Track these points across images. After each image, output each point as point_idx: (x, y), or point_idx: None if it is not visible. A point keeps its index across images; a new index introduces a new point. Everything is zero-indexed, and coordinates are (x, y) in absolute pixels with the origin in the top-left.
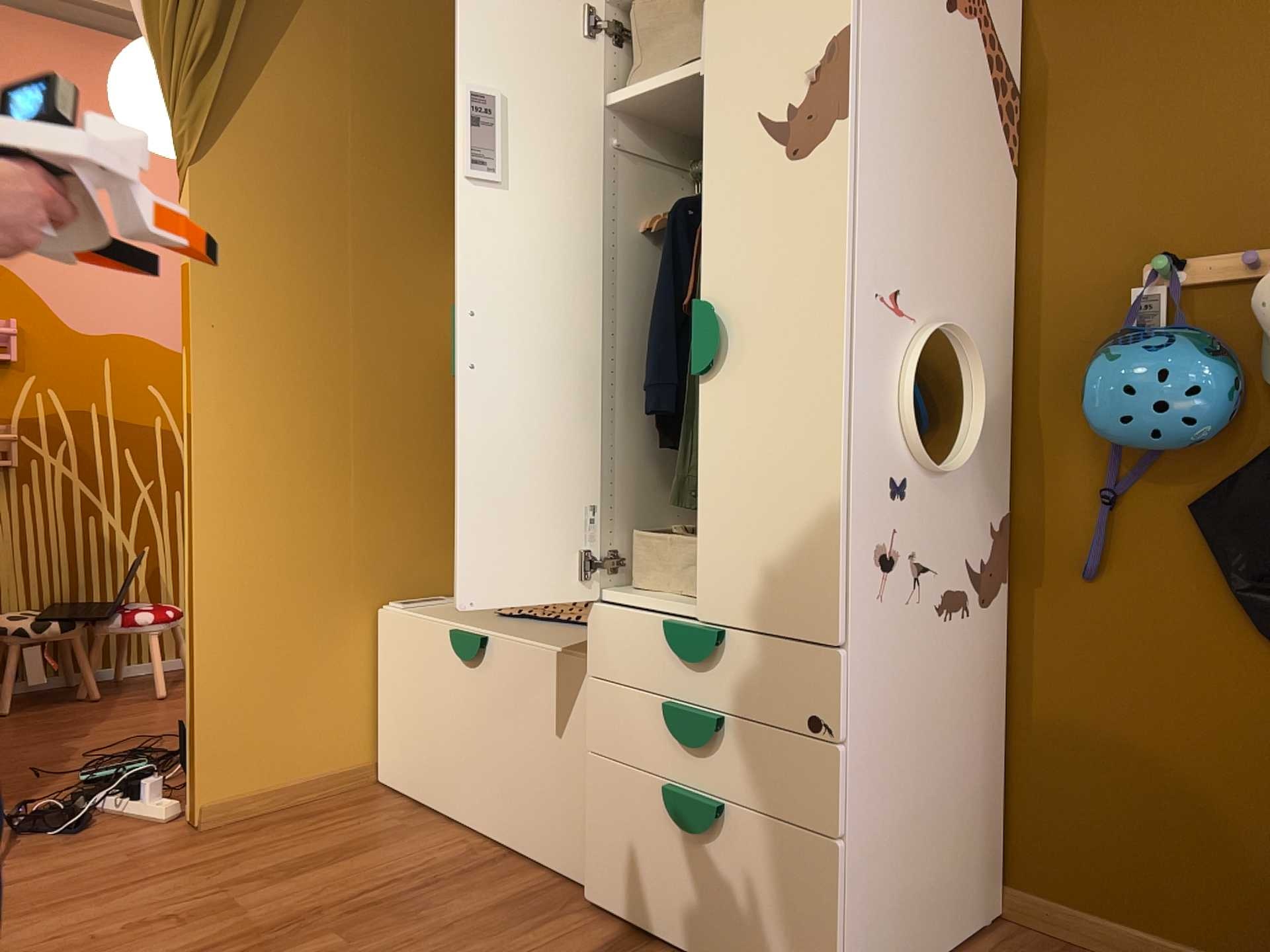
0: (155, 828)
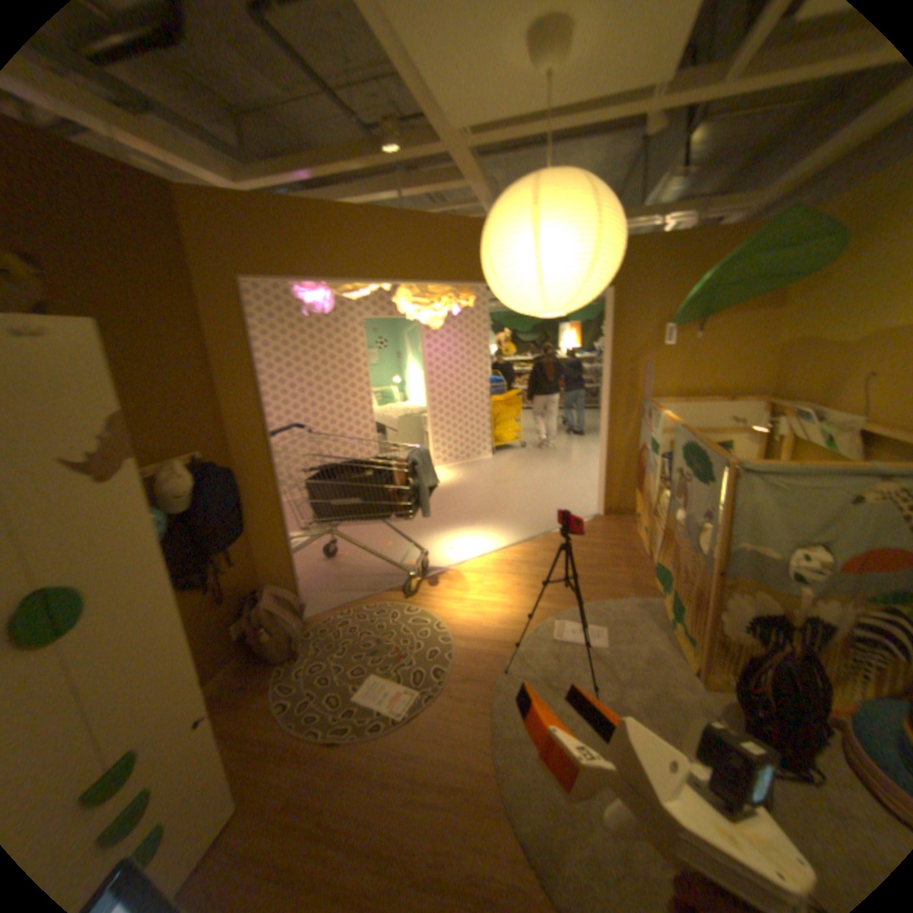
0: None
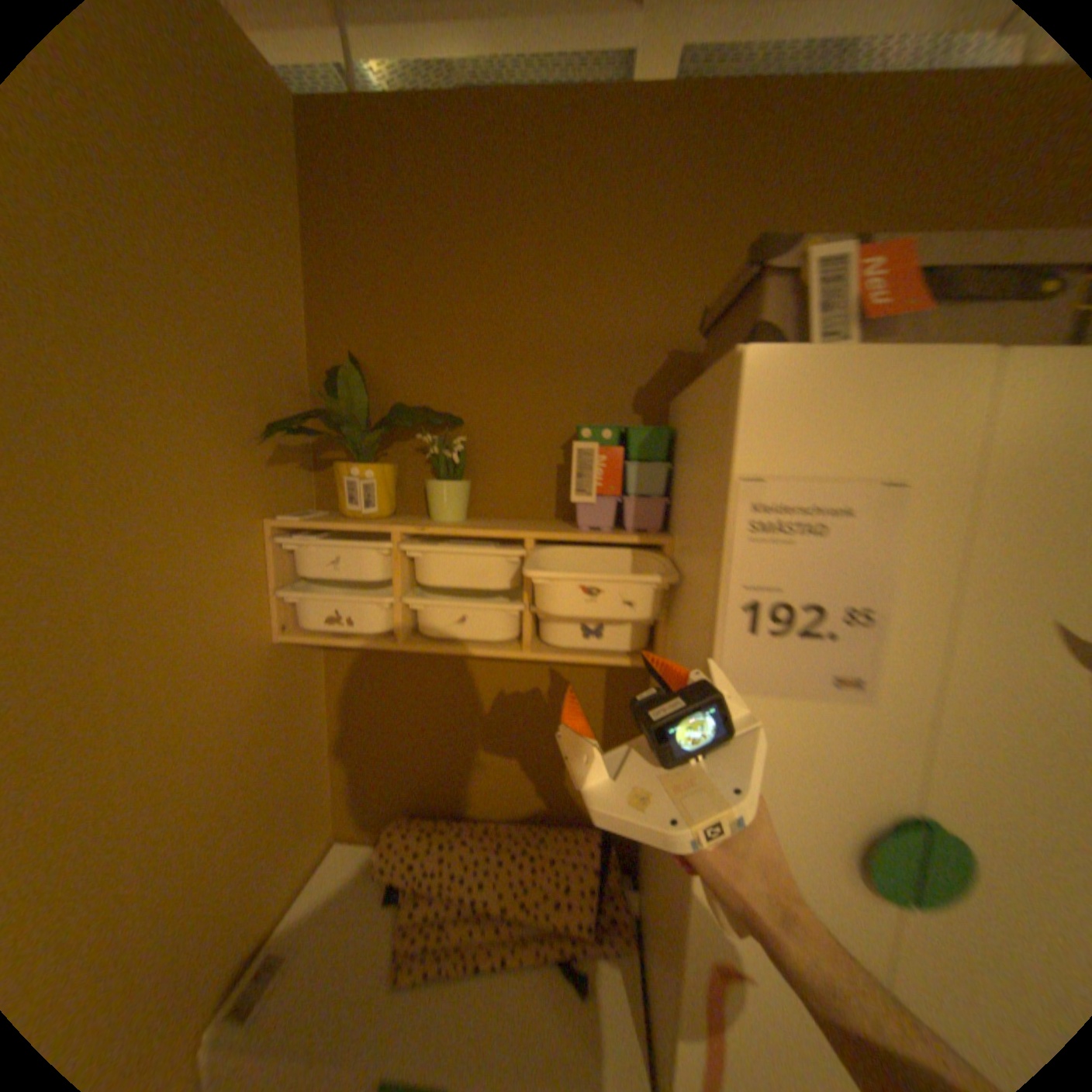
0: None
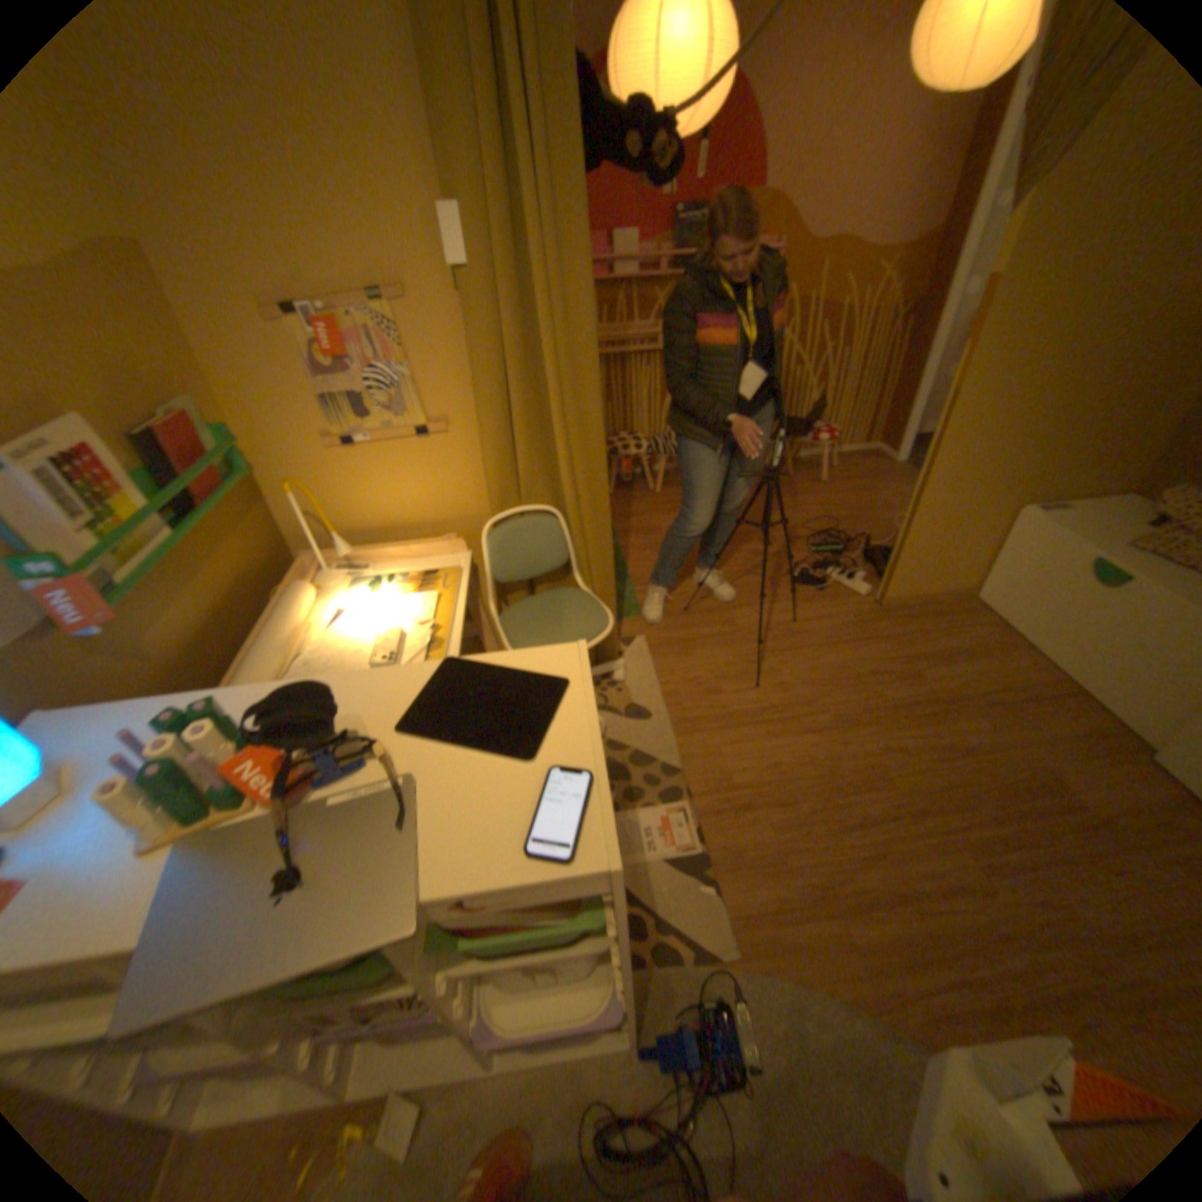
0: (860, 599)
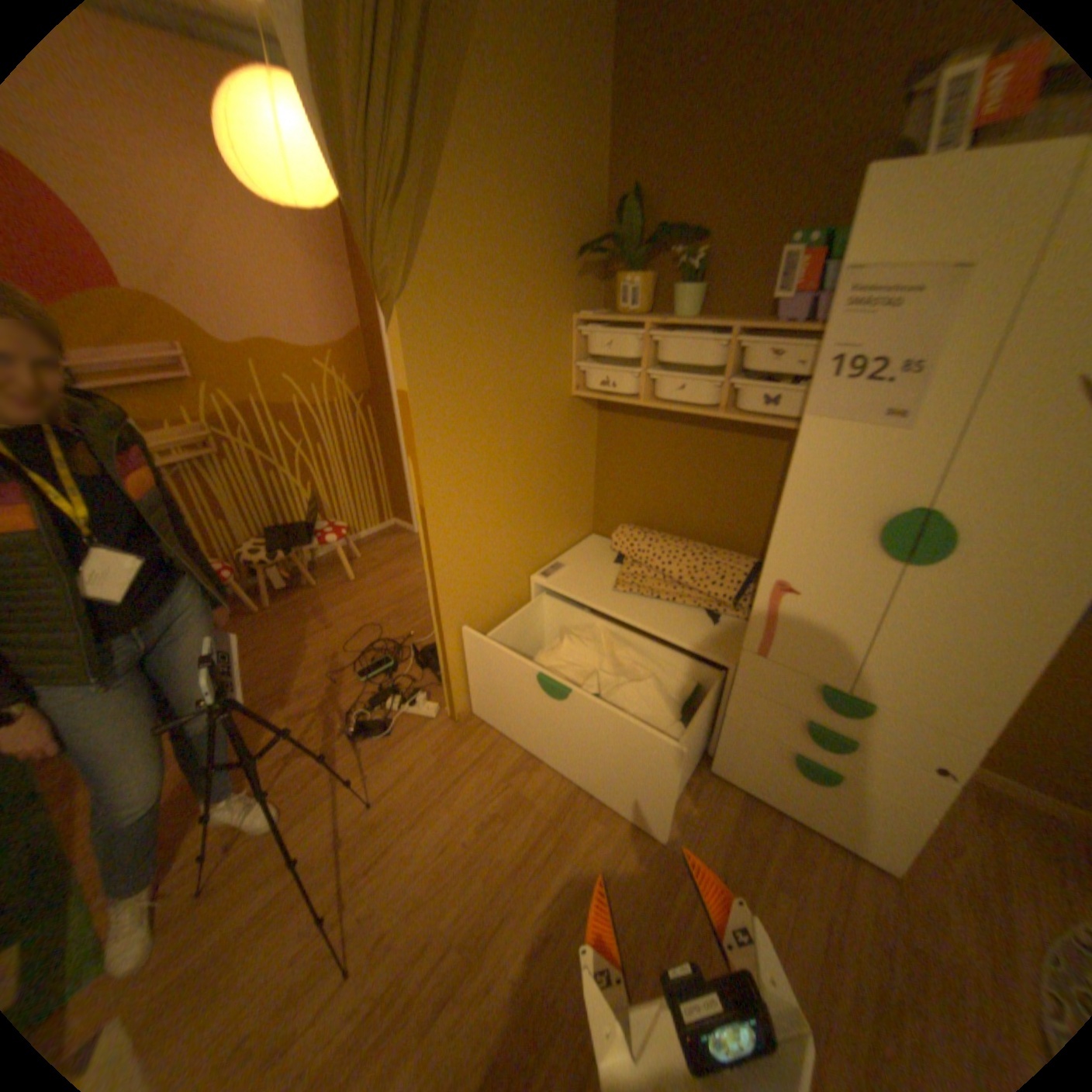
0: (432, 724)
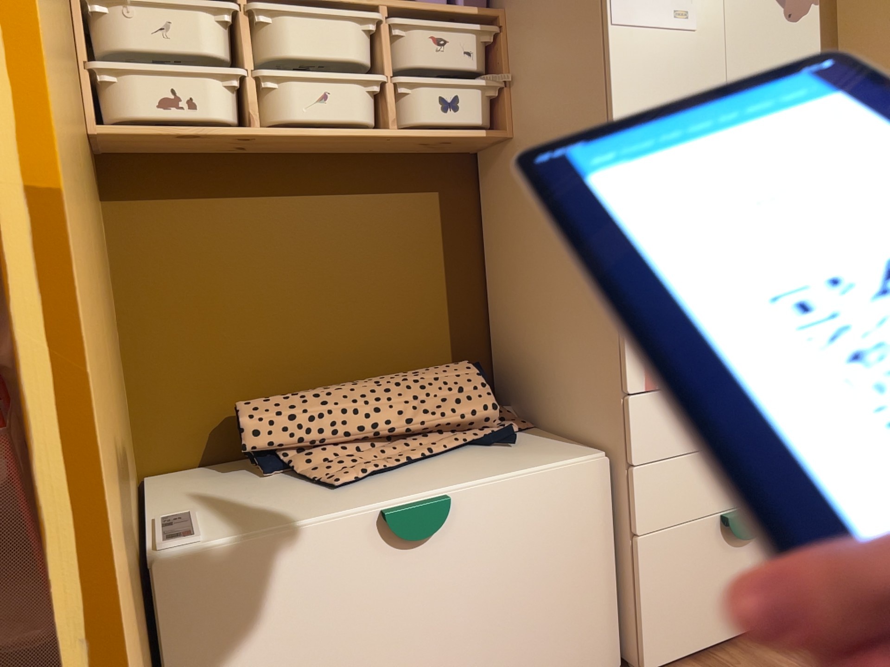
0: None
